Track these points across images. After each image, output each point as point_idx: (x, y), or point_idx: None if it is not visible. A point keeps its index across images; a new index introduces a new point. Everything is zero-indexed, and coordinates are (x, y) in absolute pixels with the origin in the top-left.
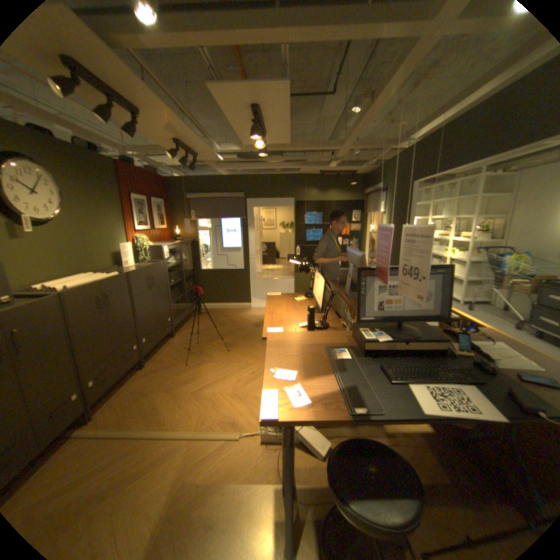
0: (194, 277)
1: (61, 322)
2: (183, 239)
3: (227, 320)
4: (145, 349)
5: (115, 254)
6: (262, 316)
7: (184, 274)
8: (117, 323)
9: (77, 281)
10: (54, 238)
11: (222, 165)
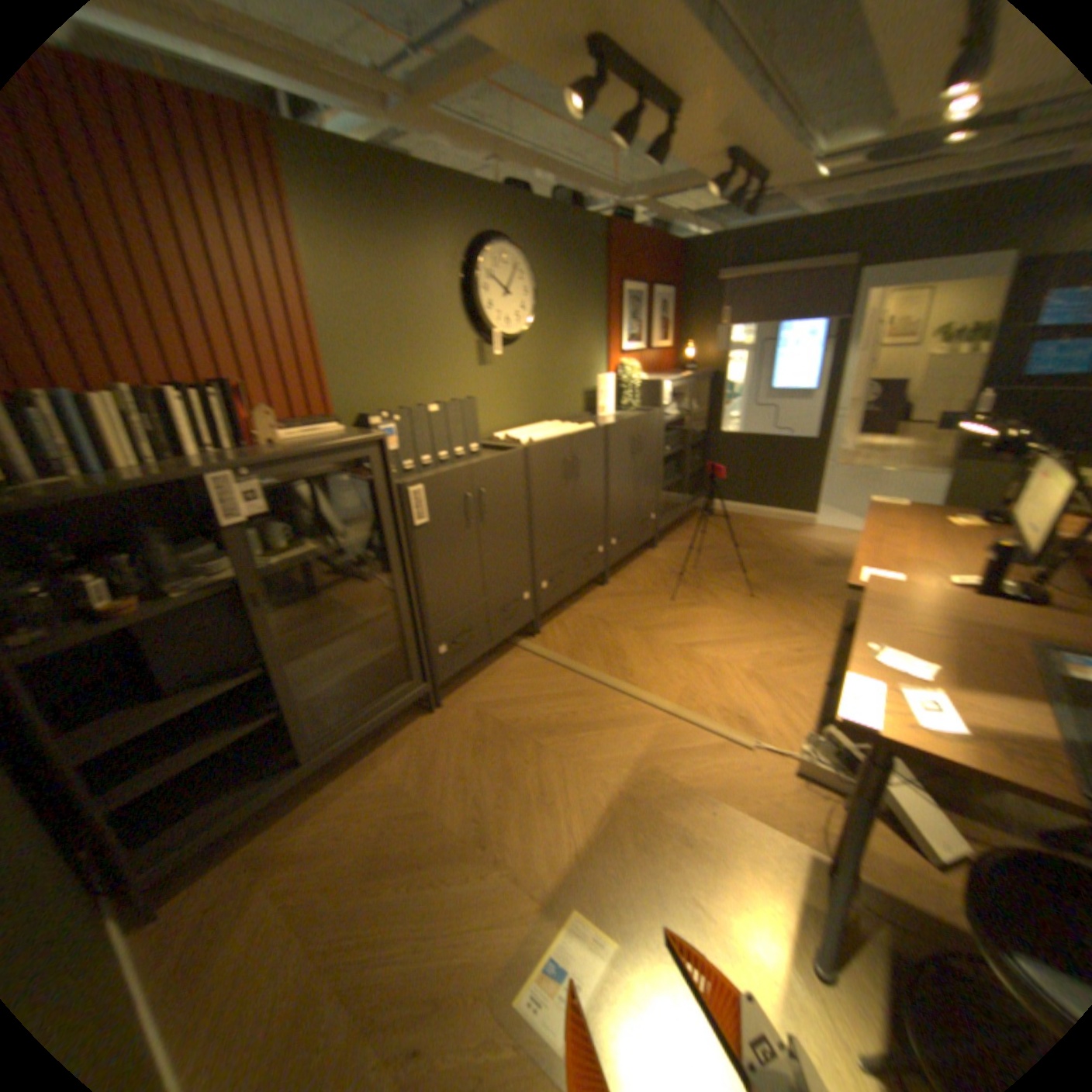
0: (704, 447)
1: (524, 490)
2: (698, 369)
3: (756, 540)
4: (613, 557)
5: (589, 395)
6: (838, 548)
7: (689, 438)
8: (584, 506)
9: (544, 434)
10: (521, 366)
11: (817, 189)
